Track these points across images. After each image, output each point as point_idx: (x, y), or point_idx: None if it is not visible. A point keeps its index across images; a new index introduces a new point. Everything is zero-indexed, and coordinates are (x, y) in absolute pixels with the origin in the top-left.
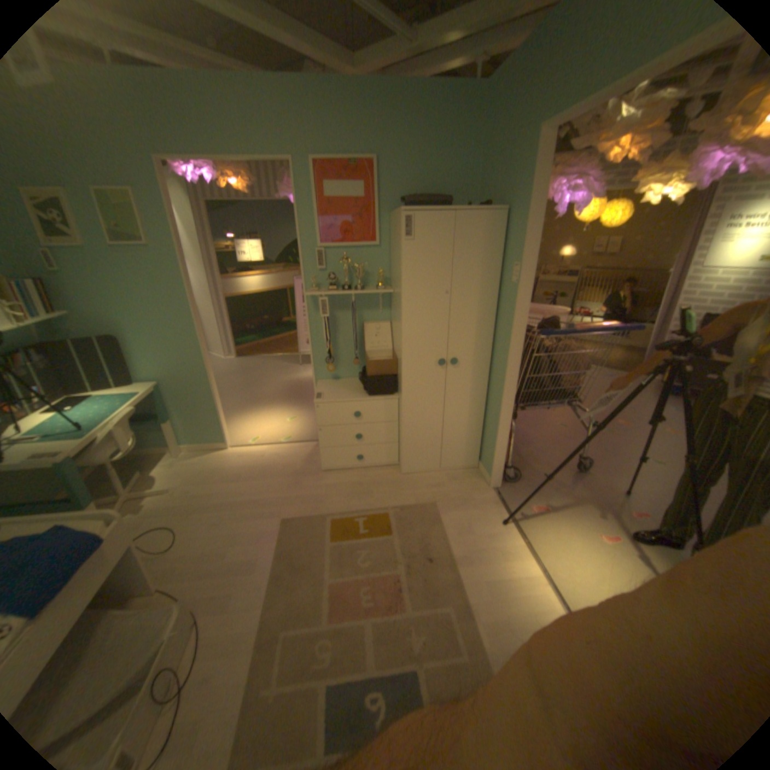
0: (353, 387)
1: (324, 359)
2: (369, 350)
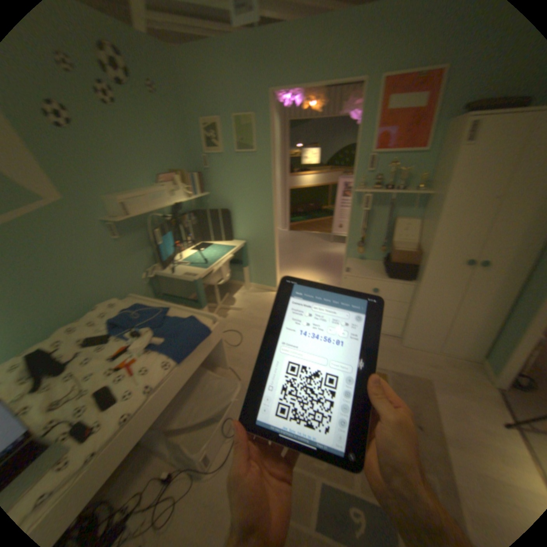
0: (373, 268)
1: (353, 242)
2: (394, 240)
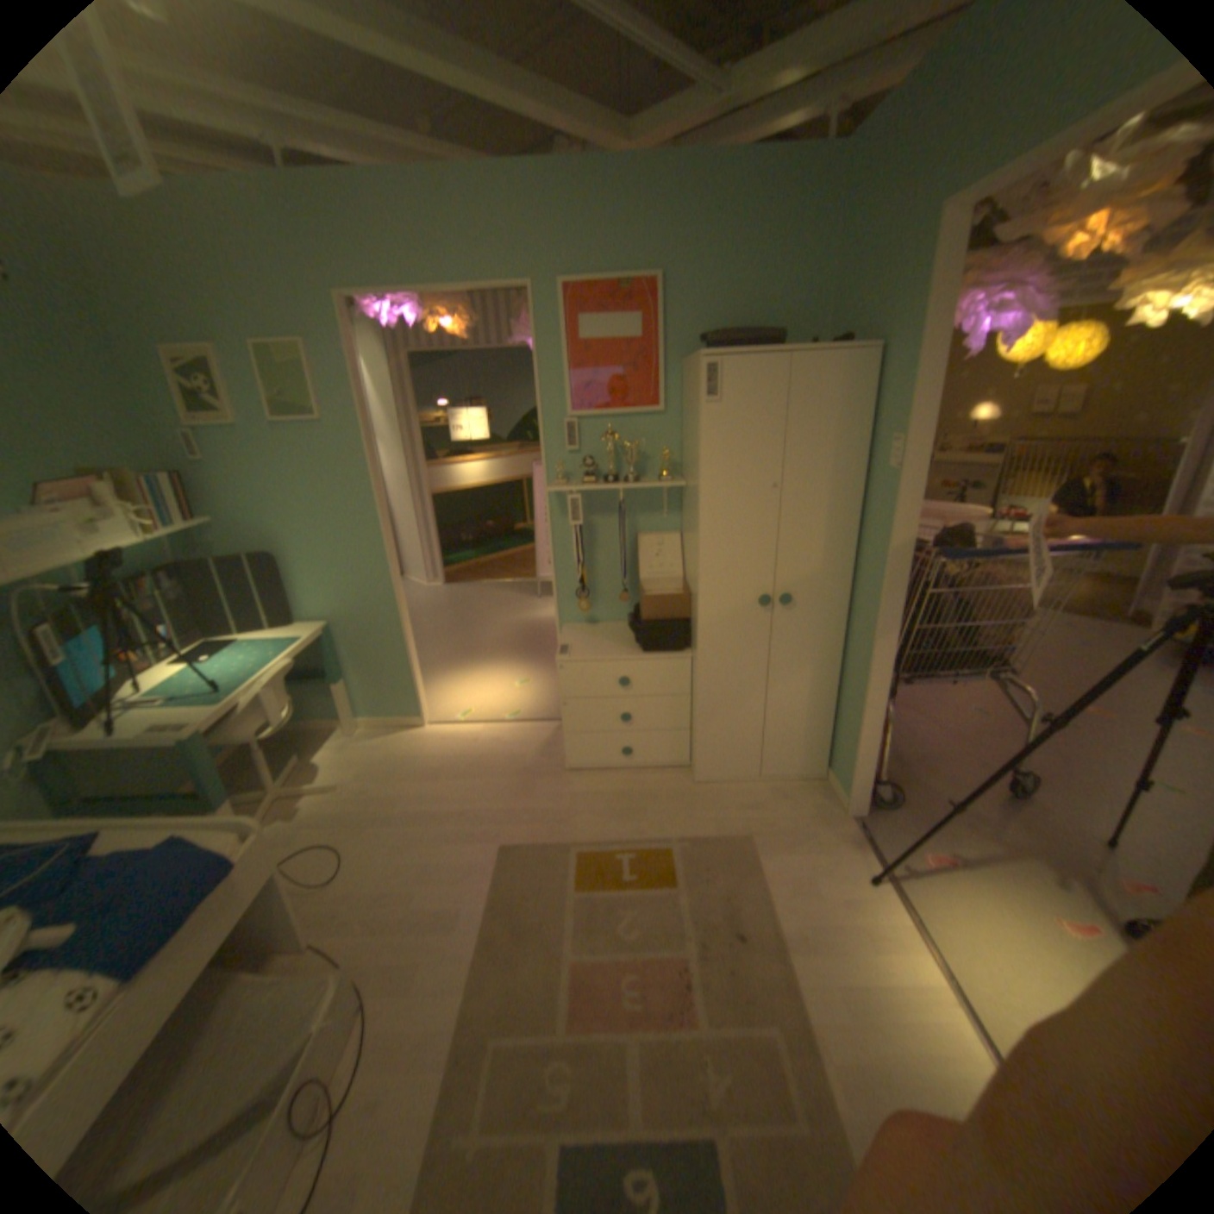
0: (615, 638)
1: (571, 593)
2: (643, 579)
